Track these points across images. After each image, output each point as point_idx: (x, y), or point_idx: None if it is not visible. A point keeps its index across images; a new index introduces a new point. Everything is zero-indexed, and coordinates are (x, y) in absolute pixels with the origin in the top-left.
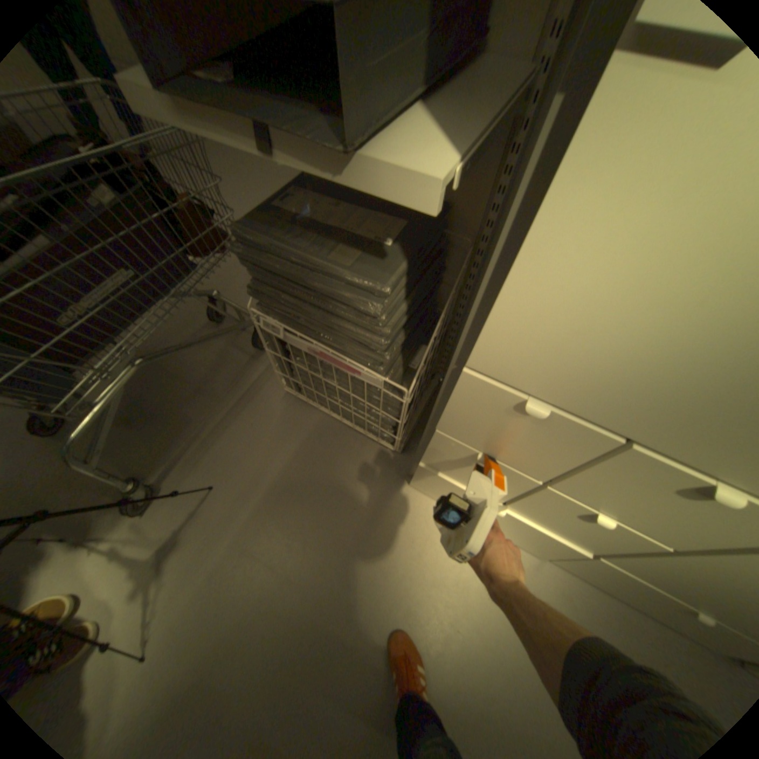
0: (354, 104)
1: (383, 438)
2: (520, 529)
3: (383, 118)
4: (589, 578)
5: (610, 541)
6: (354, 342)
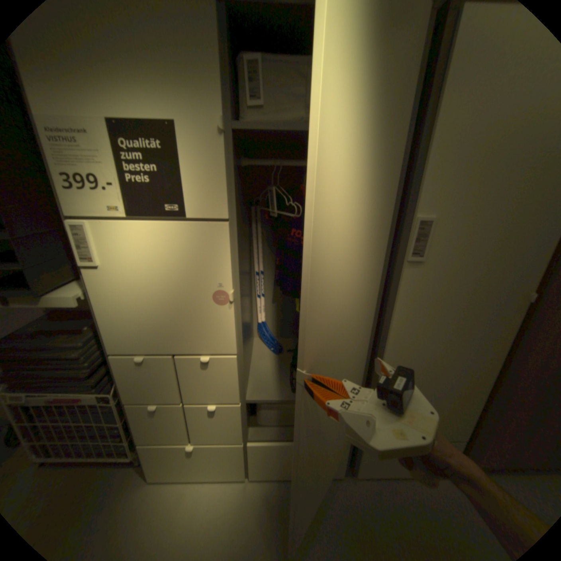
0: (38, 286)
1: (120, 455)
2: (212, 461)
3: (54, 288)
4: (264, 473)
5: (229, 423)
6: (72, 380)
